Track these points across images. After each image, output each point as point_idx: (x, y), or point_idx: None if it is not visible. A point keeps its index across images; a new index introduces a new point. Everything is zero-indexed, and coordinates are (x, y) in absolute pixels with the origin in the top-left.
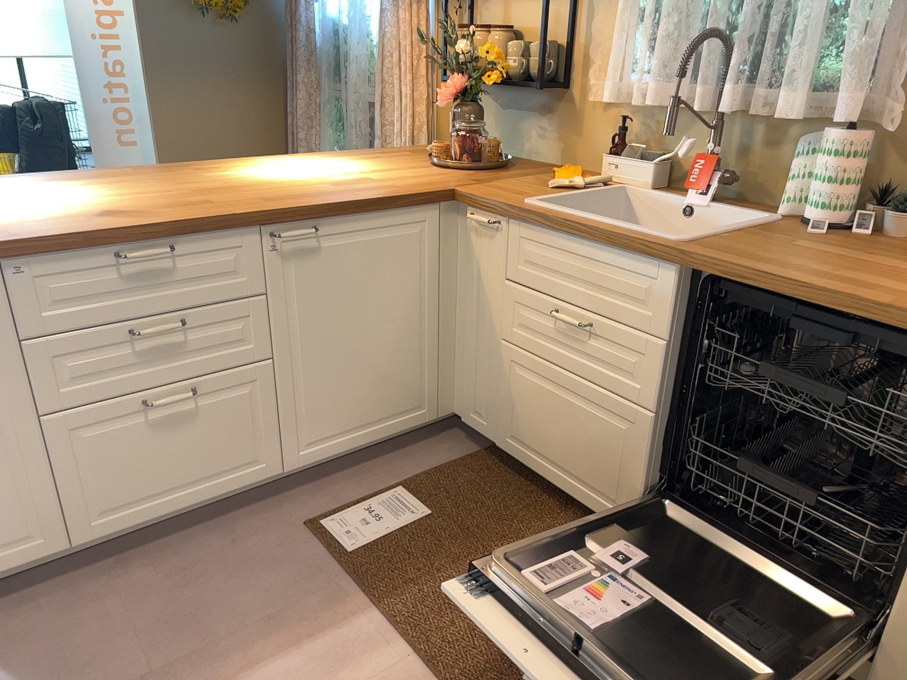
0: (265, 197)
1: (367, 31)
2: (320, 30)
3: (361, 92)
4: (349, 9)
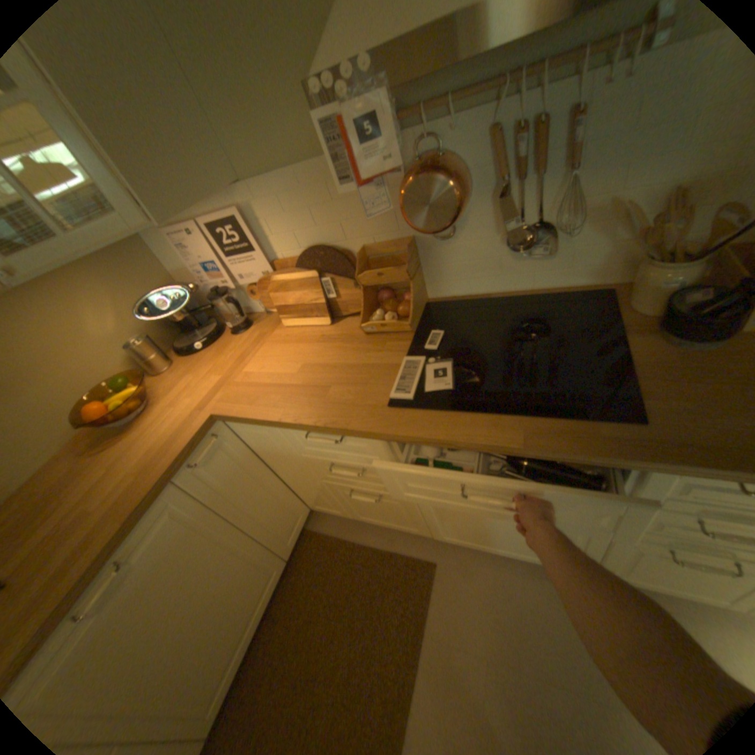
0: None
1: None
2: None
3: None
4: None
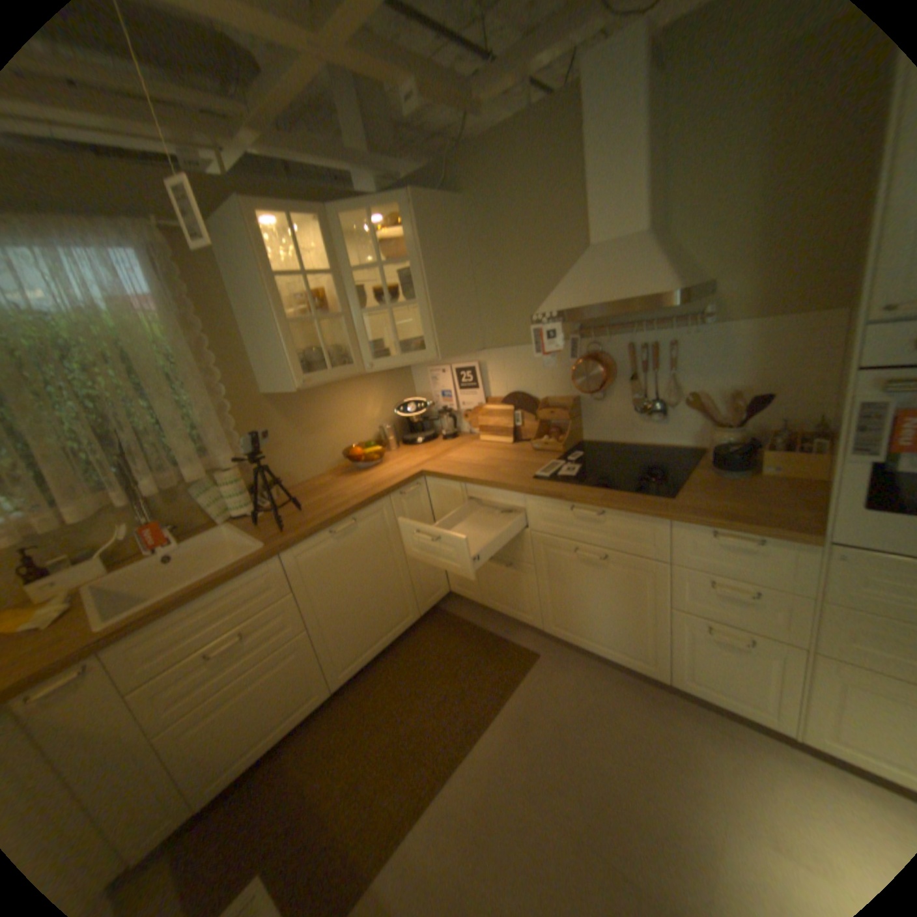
0: None
1: None
2: None
3: None
4: None
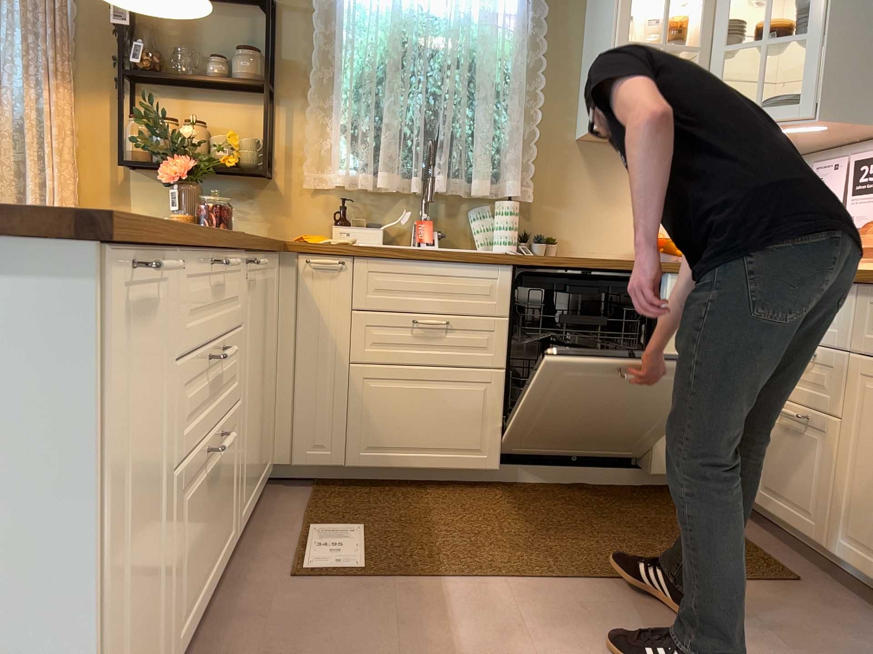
0: None
1: None
2: None
3: None
4: None
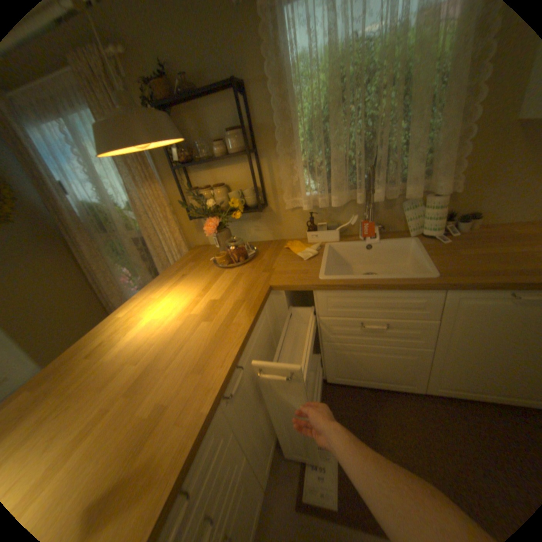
0: (189, 366)
1: (115, 202)
2: (76, 208)
3: (127, 234)
4: (95, 192)
